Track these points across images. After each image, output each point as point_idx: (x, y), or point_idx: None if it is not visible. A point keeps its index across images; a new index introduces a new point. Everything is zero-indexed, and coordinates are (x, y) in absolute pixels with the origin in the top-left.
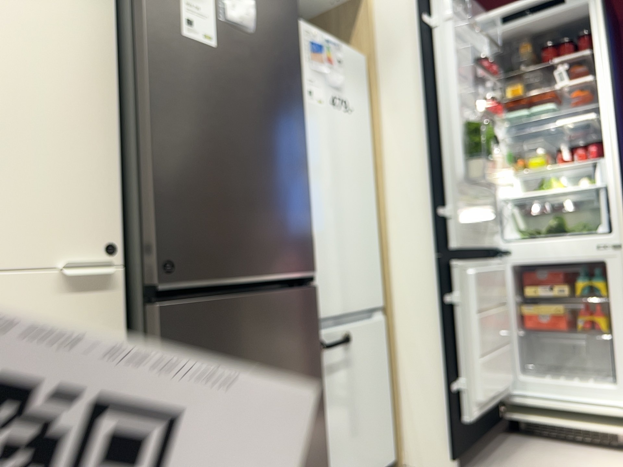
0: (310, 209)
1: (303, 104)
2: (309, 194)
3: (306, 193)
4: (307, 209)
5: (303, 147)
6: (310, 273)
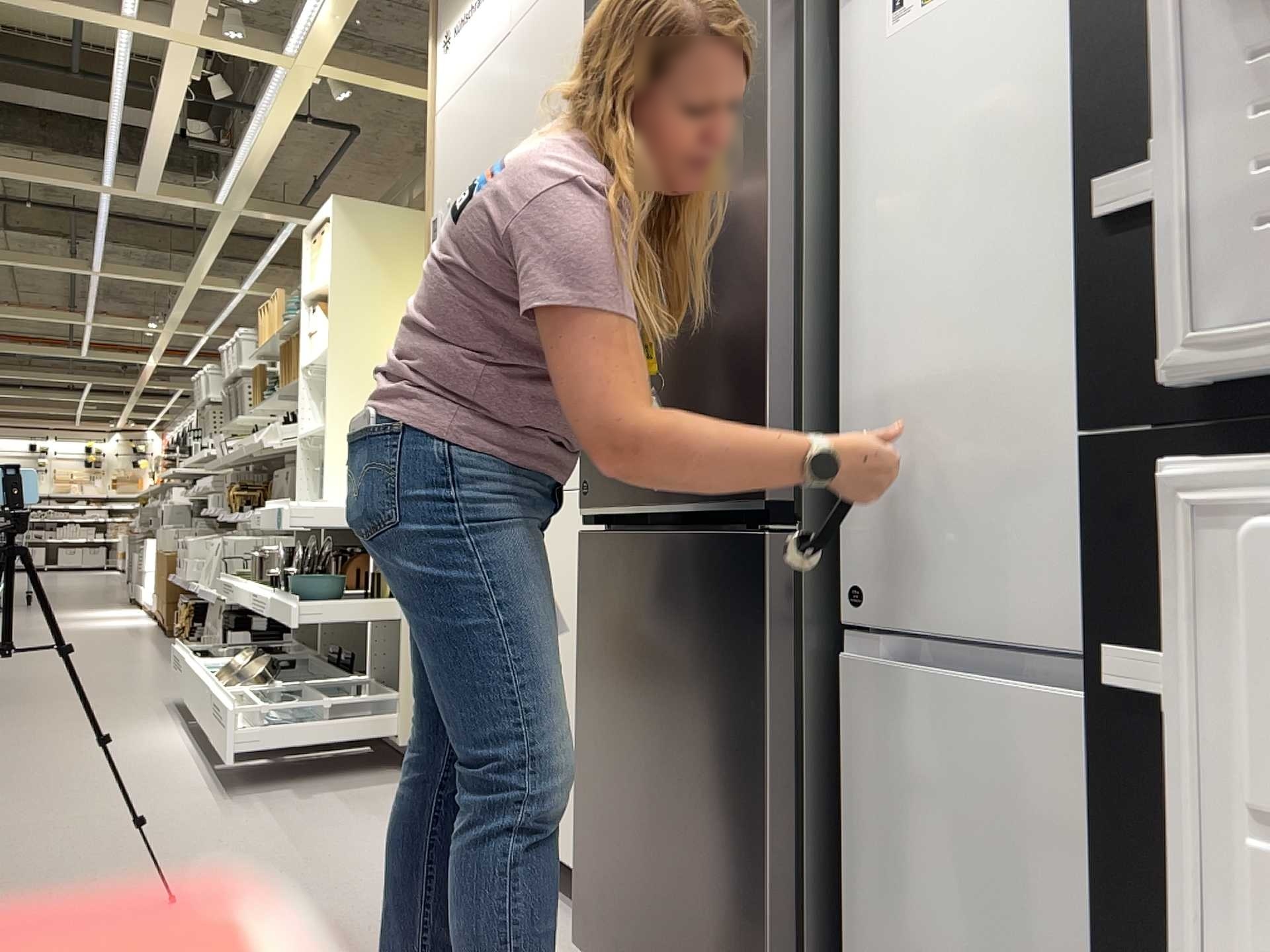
0: (766, 357)
1: (768, 110)
2: (766, 321)
3: (759, 323)
4: (759, 358)
5: (759, 217)
6: (760, 505)
